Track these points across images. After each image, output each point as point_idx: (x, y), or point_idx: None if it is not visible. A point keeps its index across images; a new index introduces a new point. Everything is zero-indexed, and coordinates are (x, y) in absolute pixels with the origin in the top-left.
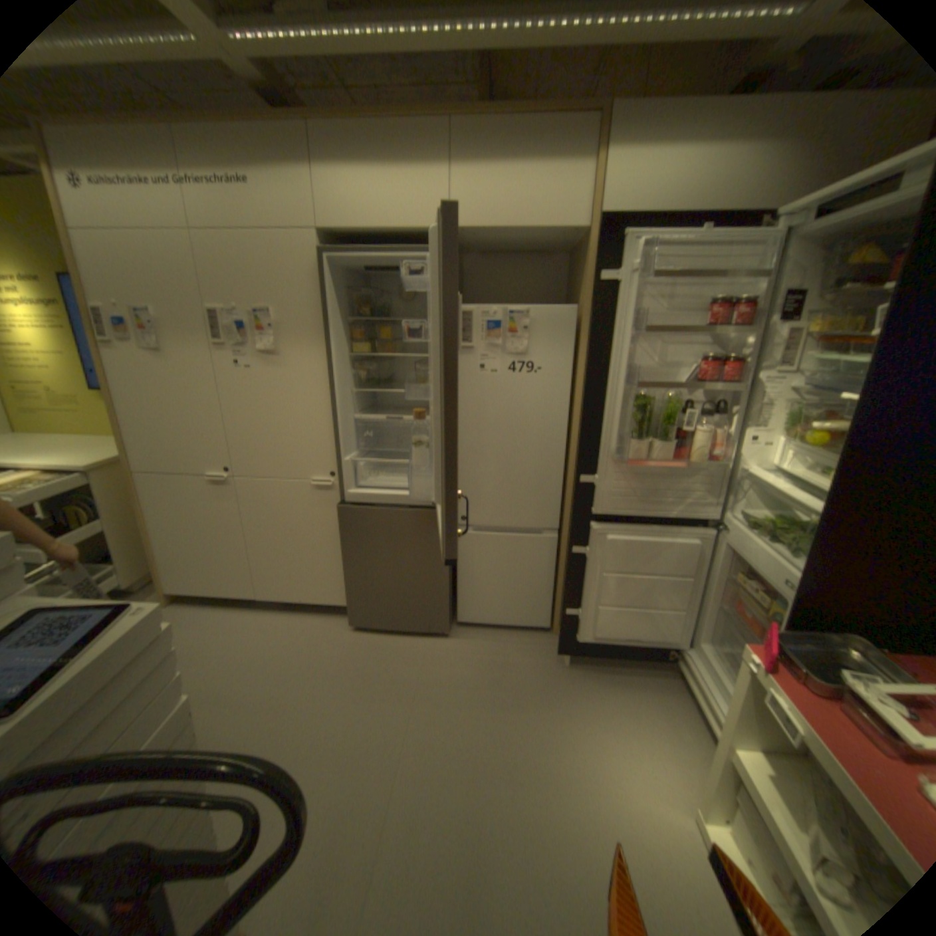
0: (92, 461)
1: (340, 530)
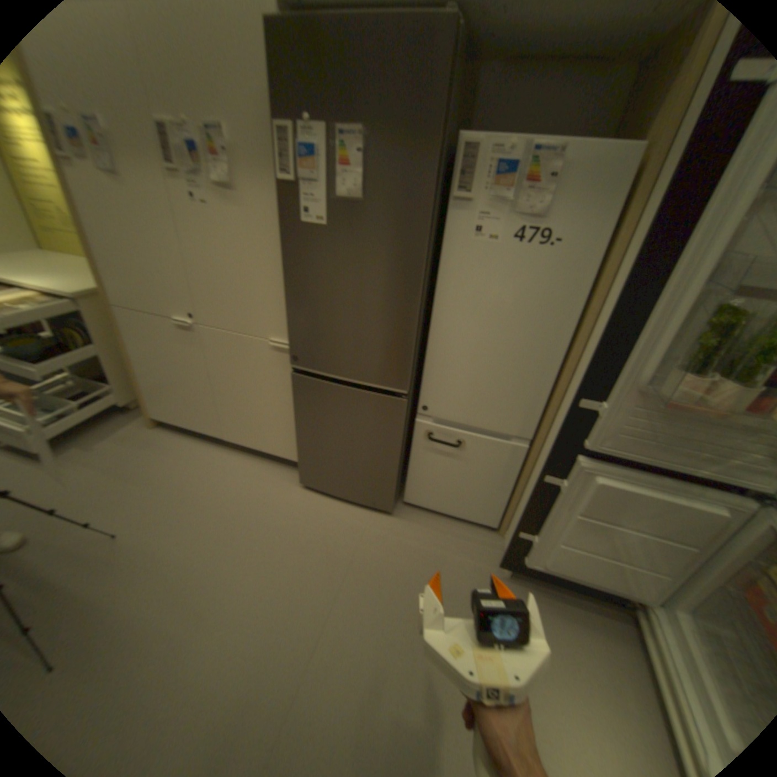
0: (78, 286)
1: (296, 393)
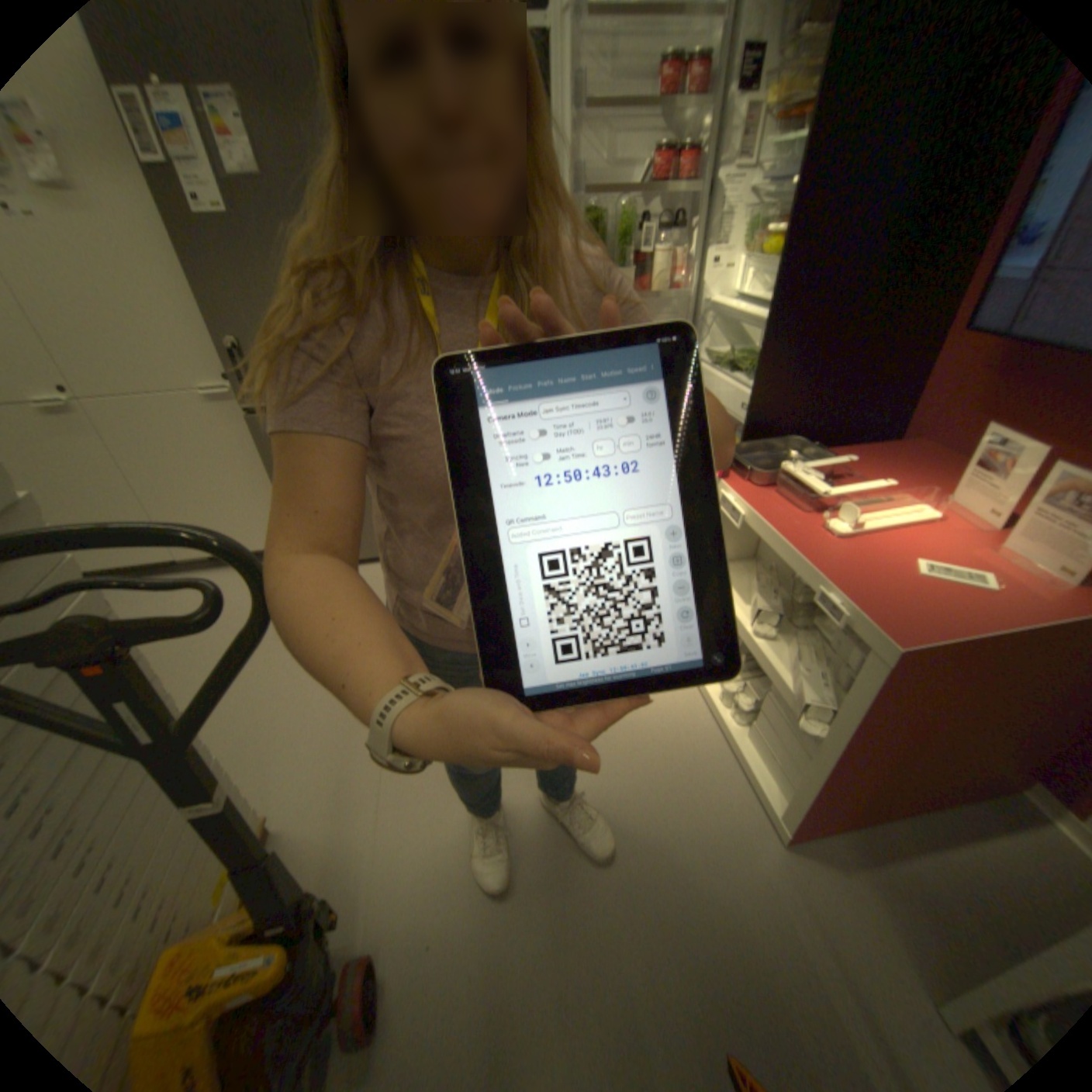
0: None
1: (260, 452)
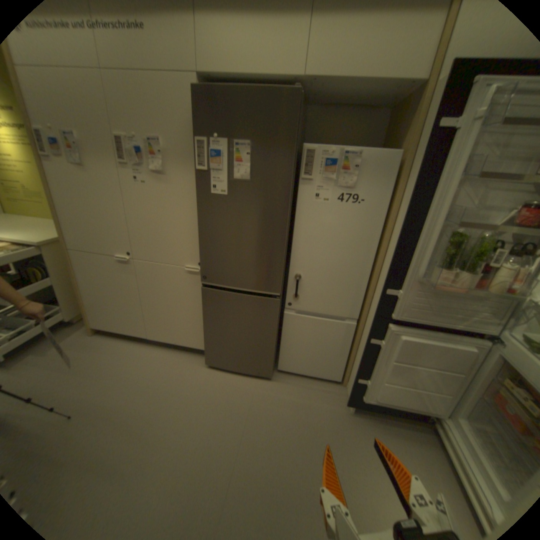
0: (44, 238)
1: (203, 301)
